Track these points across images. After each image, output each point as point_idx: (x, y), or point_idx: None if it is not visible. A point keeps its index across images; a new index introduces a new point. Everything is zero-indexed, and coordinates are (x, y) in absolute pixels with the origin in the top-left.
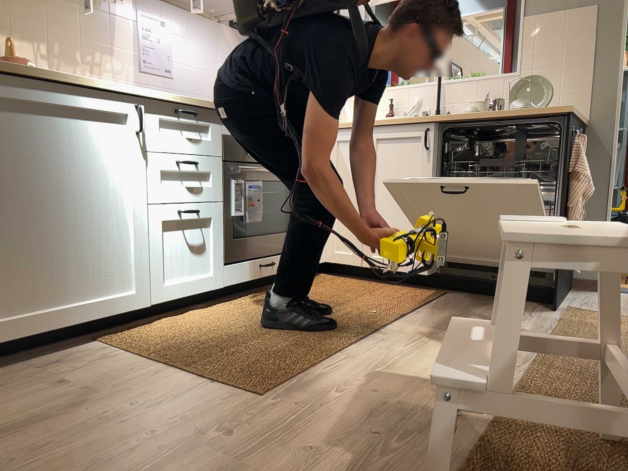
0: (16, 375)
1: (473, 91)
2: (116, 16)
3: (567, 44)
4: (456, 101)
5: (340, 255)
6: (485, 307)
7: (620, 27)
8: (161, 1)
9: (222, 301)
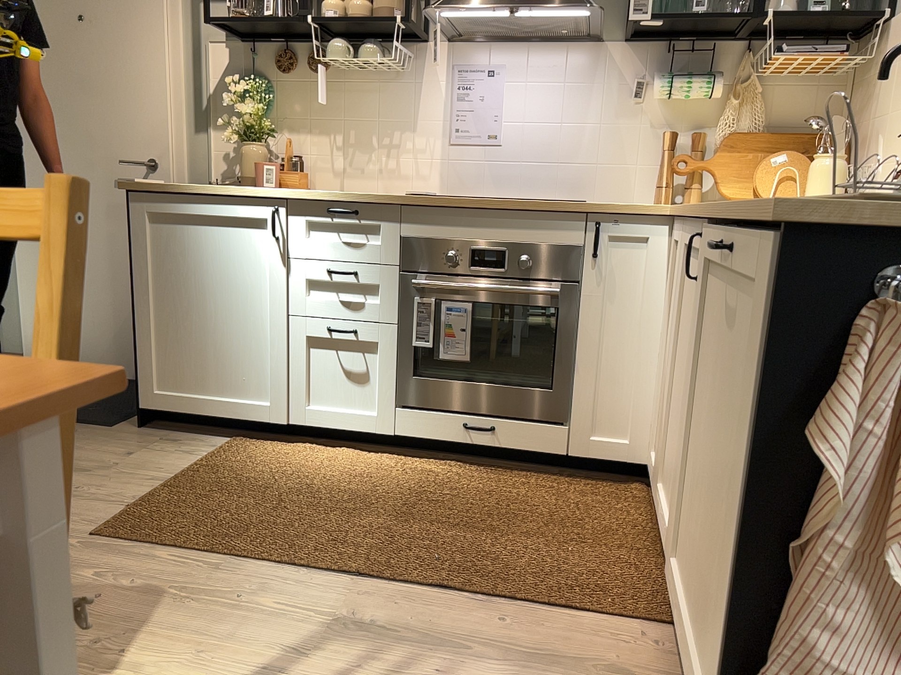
0: (143, 438)
1: None
2: (419, 78)
3: None
4: None
5: (653, 464)
6: None
7: None
8: (488, 39)
9: (411, 456)
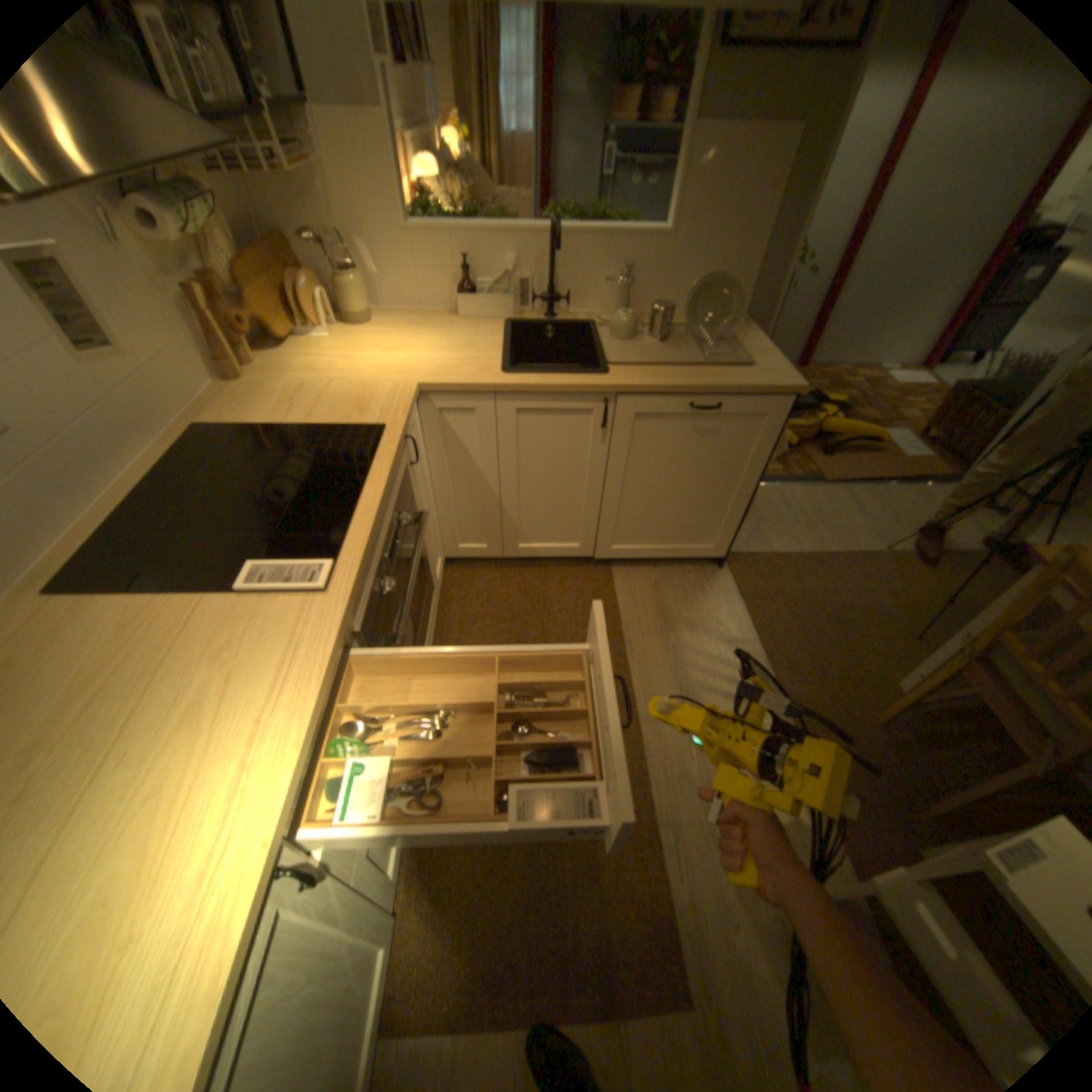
0: None
1: (603, 252)
2: None
3: (749, 190)
4: (574, 266)
5: (464, 551)
6: (671, 597)
7: (822, 174)
8: None
9: None
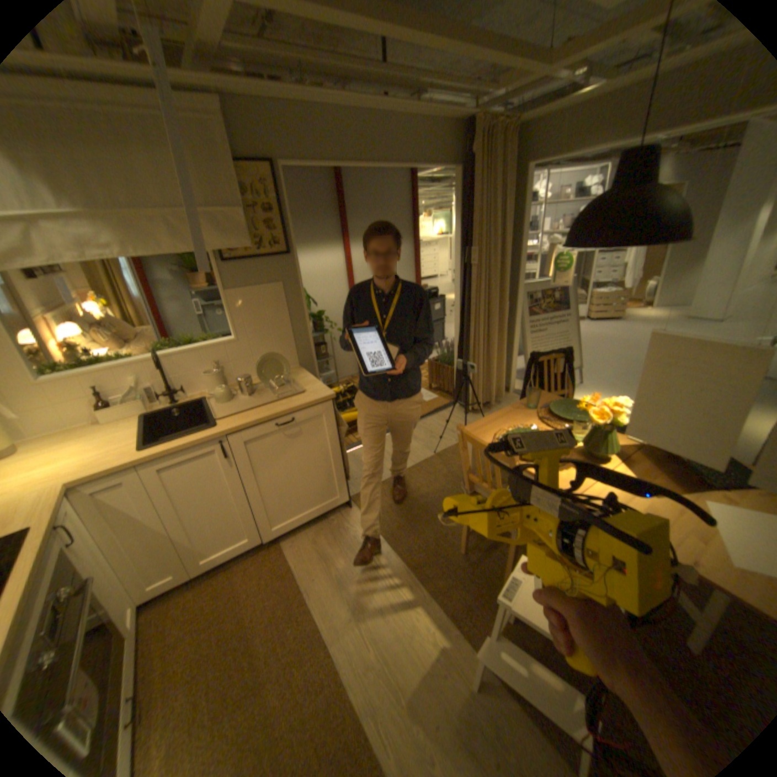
0: None
1: (197, 360)
2: None
3: (269, 313)
4: (180, 372)
5: (151, 592)
6: (324, 544)
7: (302, 299)
8: None
9: None
